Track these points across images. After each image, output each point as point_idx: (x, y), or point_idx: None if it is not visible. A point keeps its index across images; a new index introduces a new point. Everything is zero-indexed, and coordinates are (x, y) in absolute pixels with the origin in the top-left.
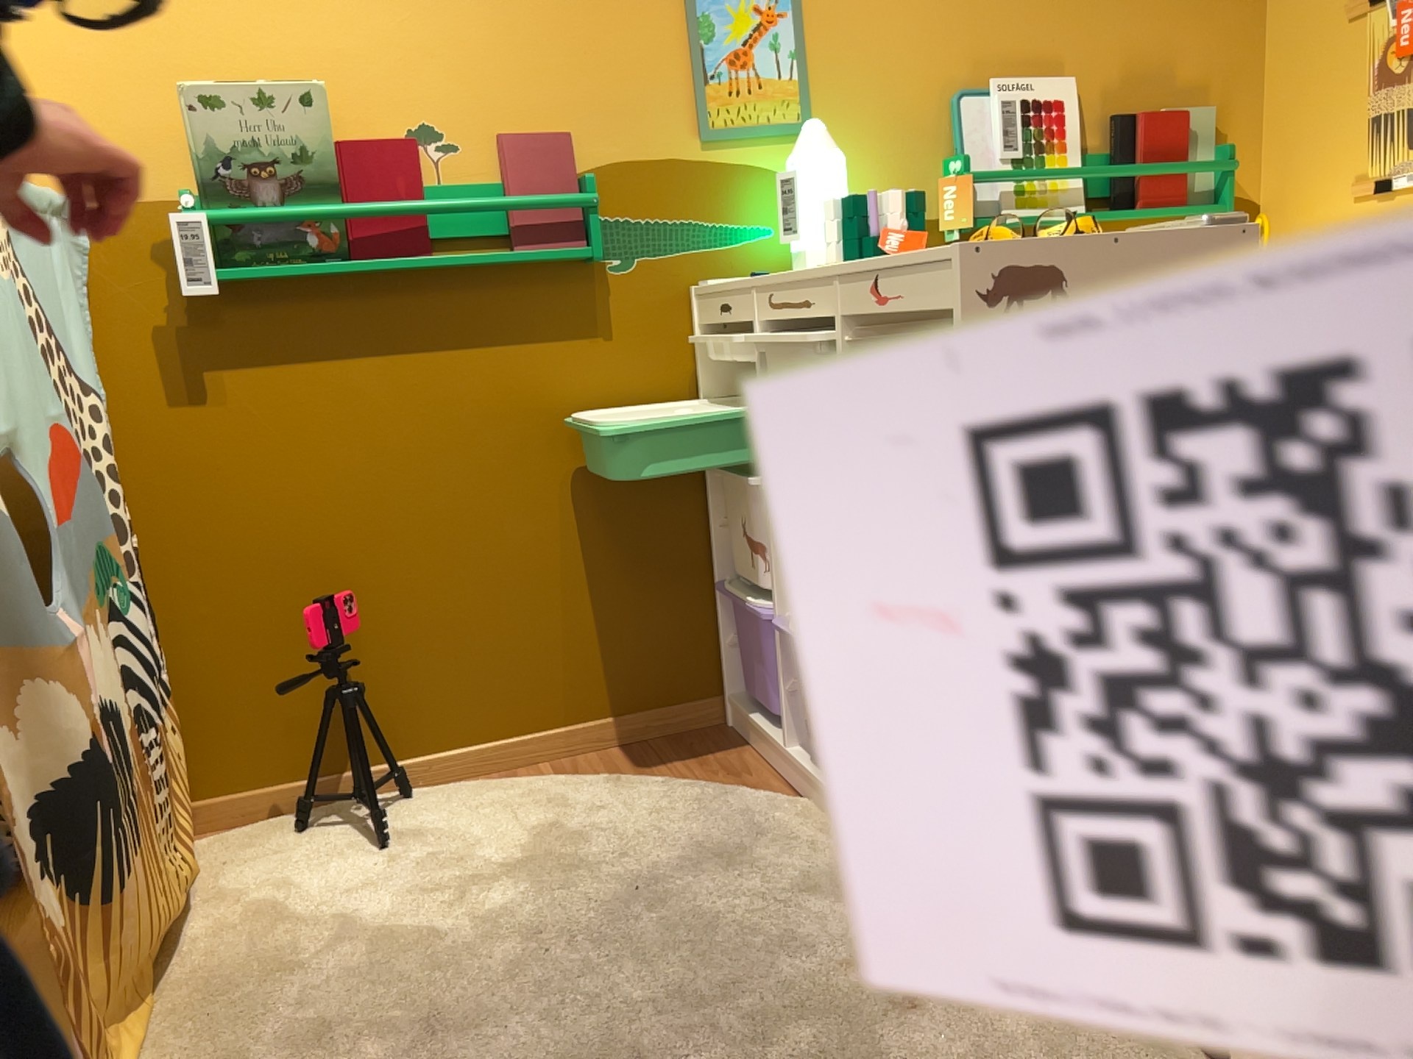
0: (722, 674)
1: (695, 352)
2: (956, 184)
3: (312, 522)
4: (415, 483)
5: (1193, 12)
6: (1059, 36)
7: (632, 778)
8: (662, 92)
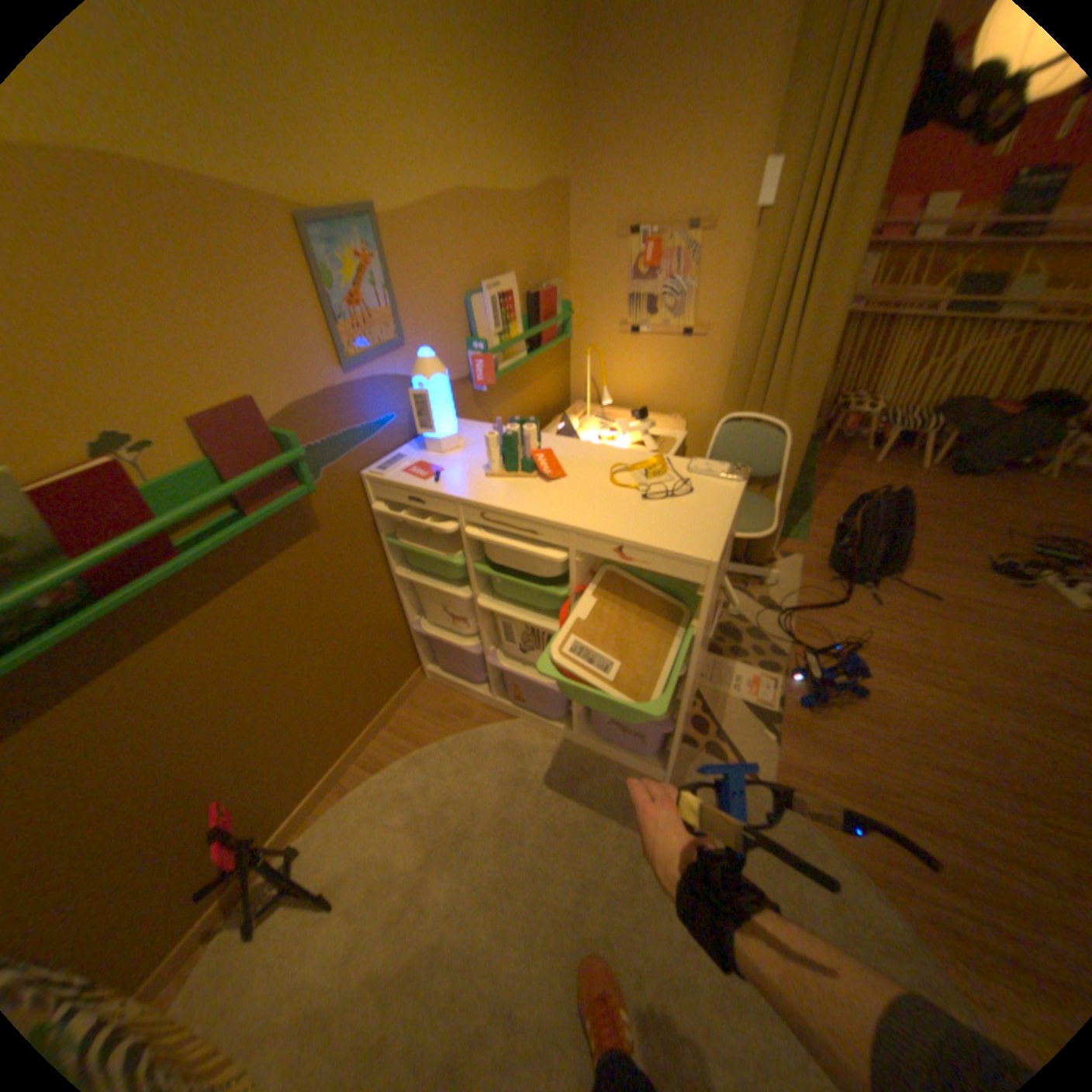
0: (417, 659)
1: (371, 511)
2: (483, 360)
3: (147, 783)
4: (220, 700)
5: (548, 222)
6: (504, 246)
7: (420, 752)
8: (308, 338)
